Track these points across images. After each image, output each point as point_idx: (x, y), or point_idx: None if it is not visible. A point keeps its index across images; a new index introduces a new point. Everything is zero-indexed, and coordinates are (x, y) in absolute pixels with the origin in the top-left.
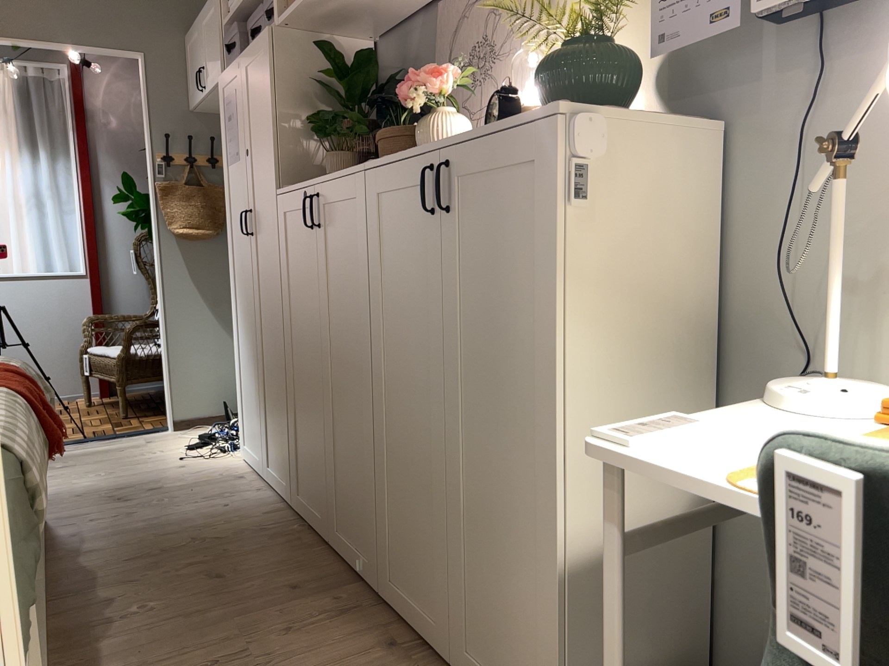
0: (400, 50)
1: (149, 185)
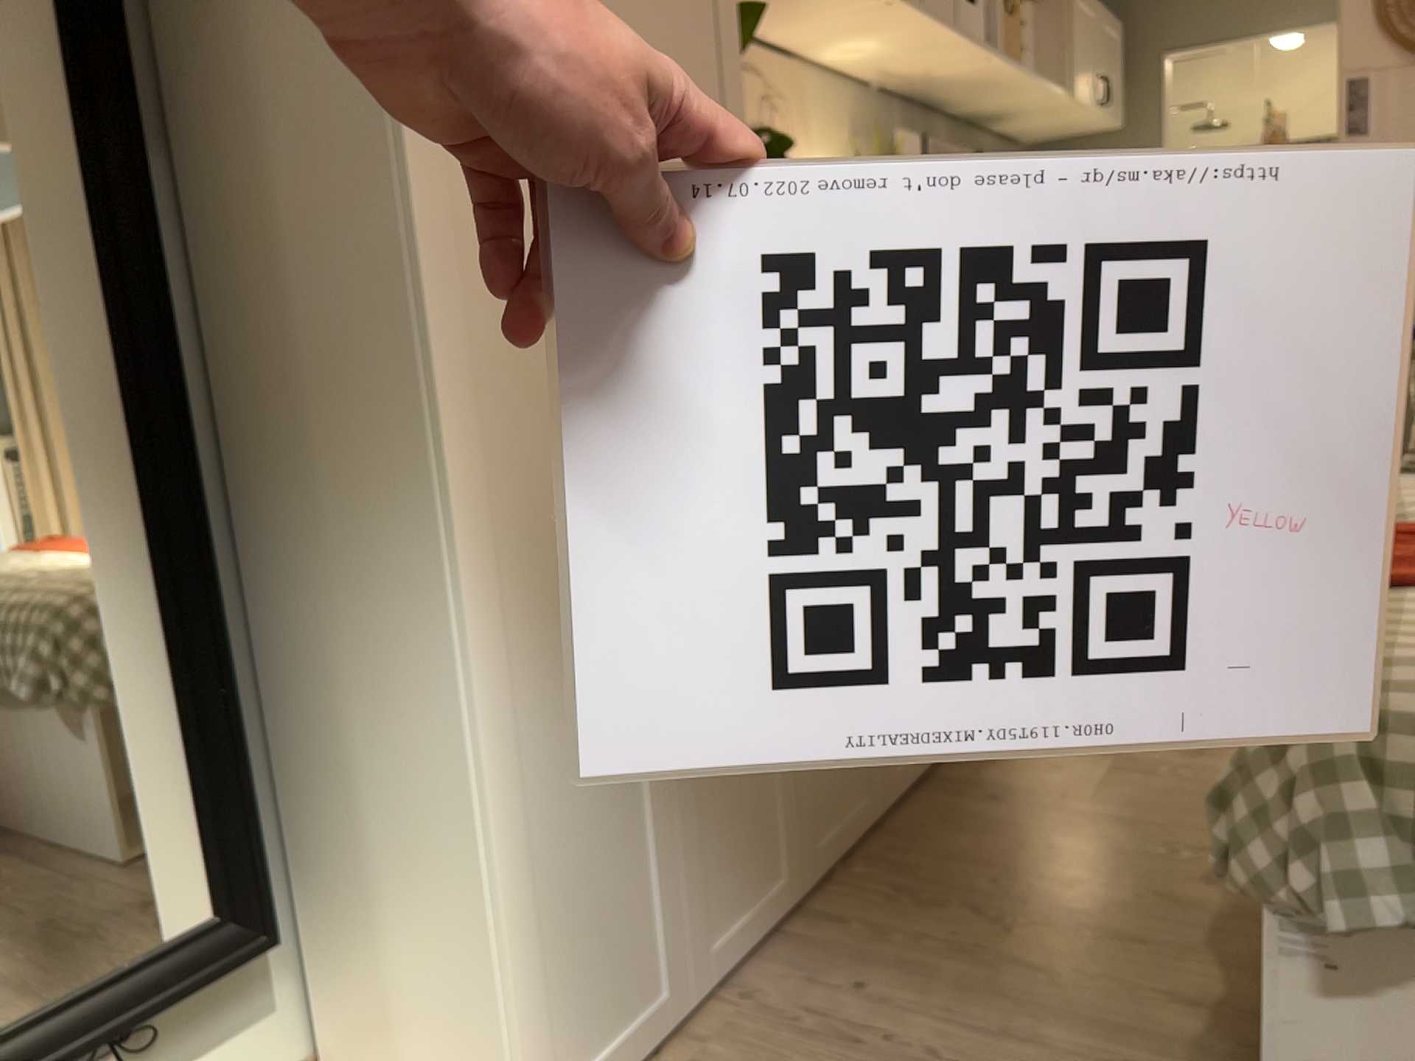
0: None
1: None
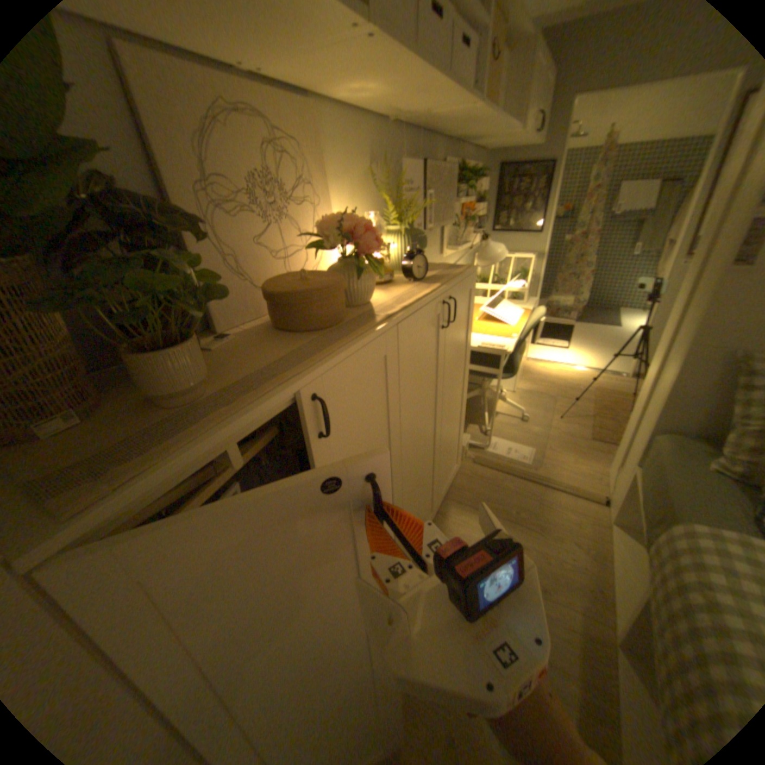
0: None
1: None
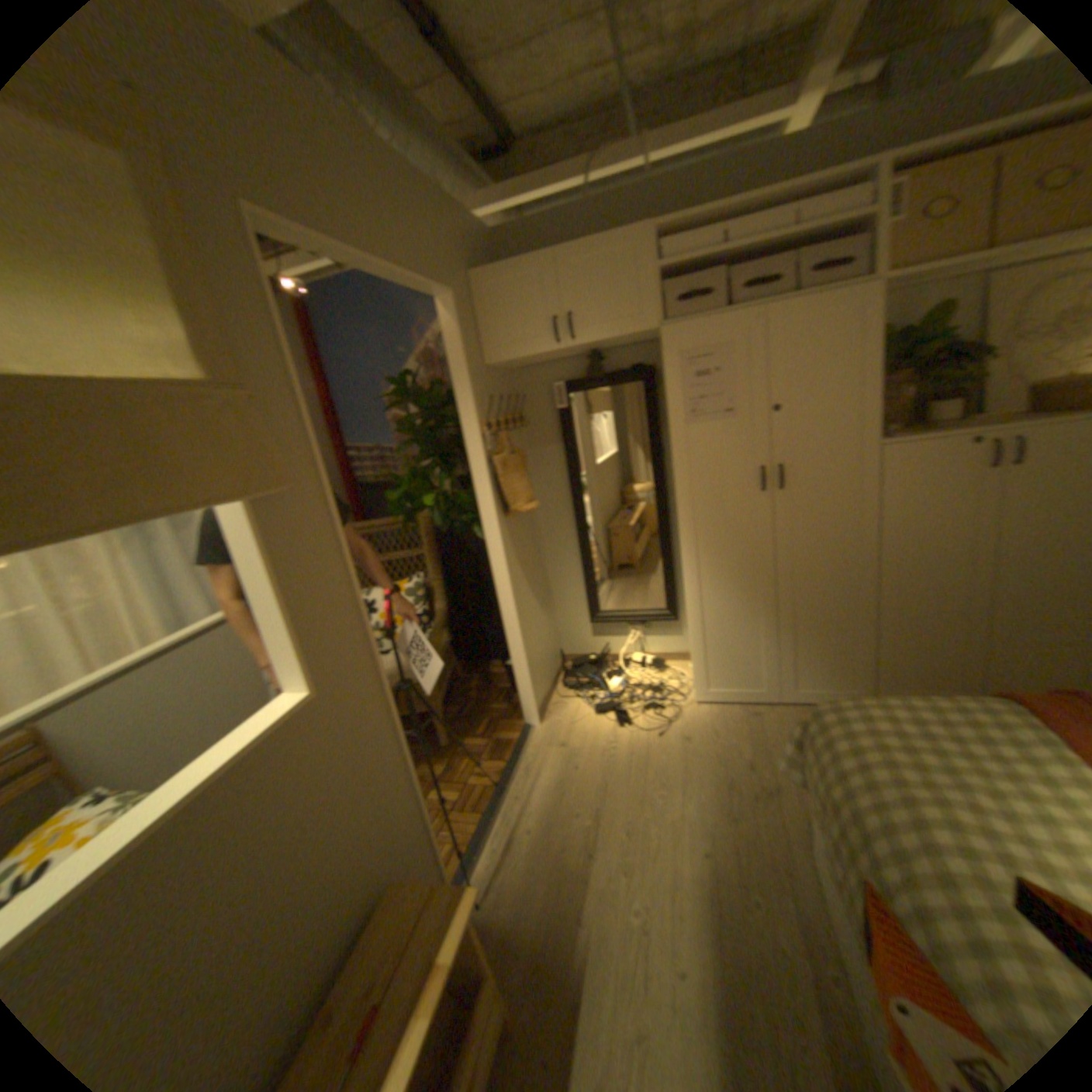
0: (902, 311)
1: (473, 464)
